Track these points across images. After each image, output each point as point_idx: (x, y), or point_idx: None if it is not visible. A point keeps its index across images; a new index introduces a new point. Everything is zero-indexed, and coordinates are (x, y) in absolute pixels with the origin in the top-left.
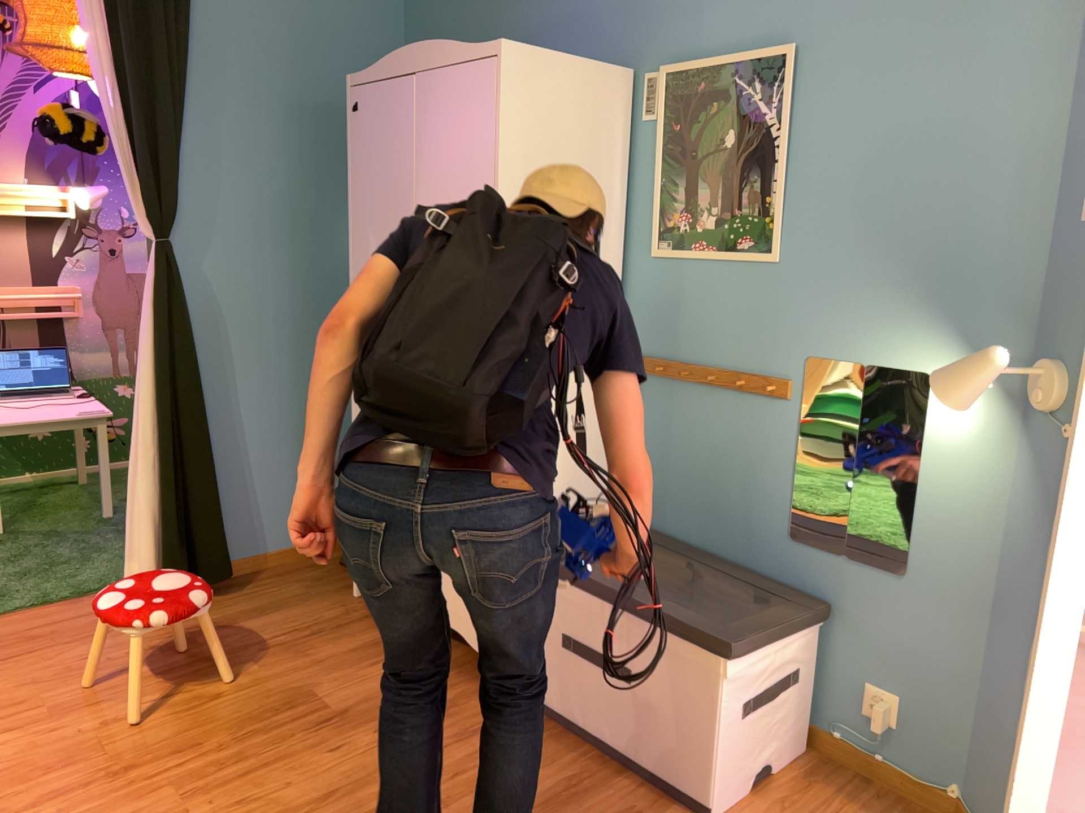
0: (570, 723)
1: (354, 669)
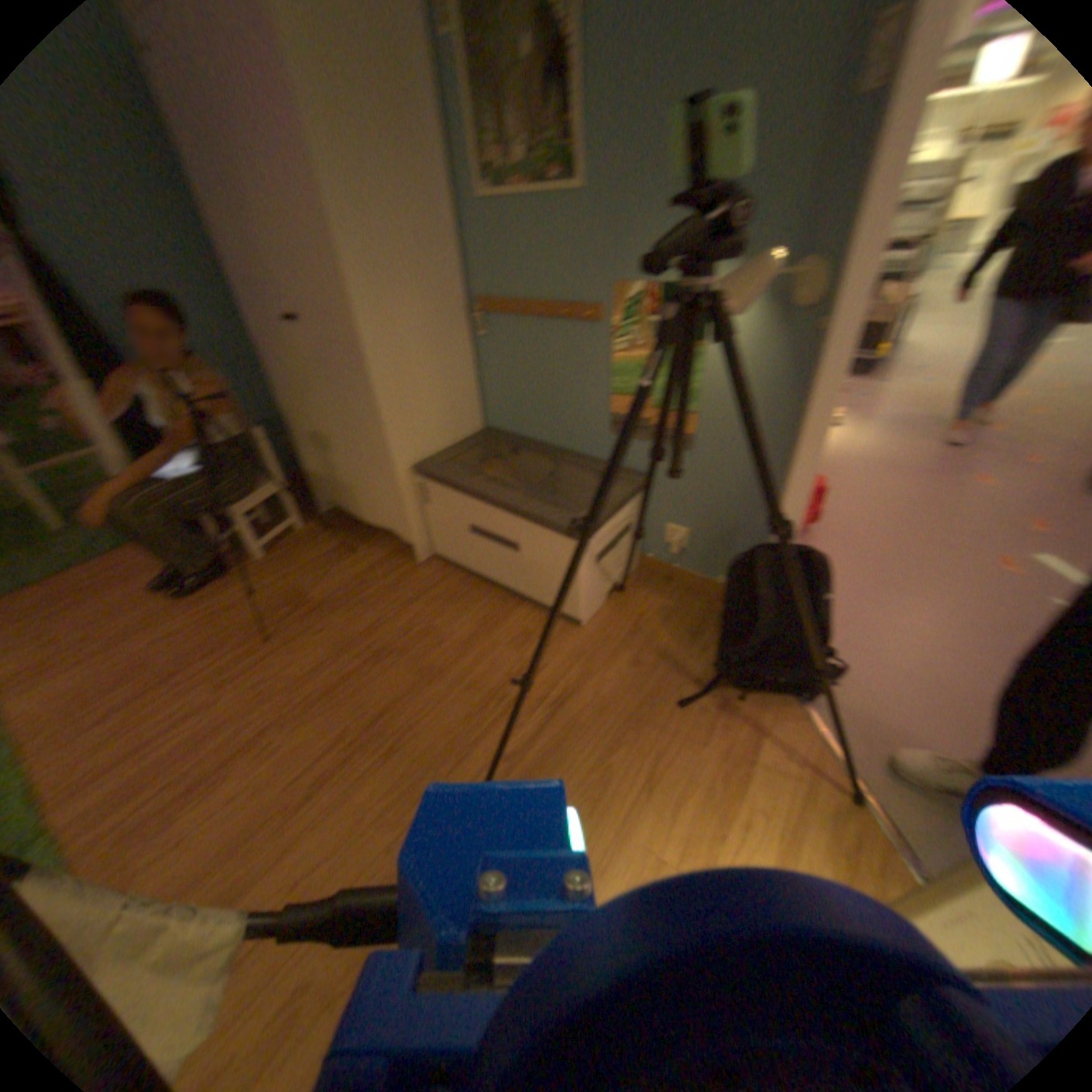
0: (474, 583)
1: (323, 572)
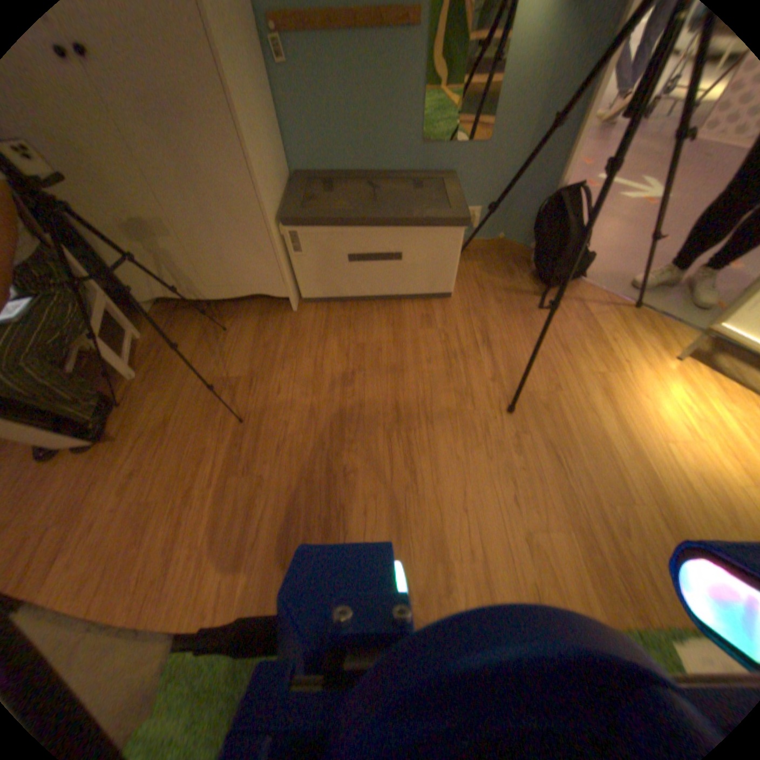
0: (355, 302)
1: (217, 352)
